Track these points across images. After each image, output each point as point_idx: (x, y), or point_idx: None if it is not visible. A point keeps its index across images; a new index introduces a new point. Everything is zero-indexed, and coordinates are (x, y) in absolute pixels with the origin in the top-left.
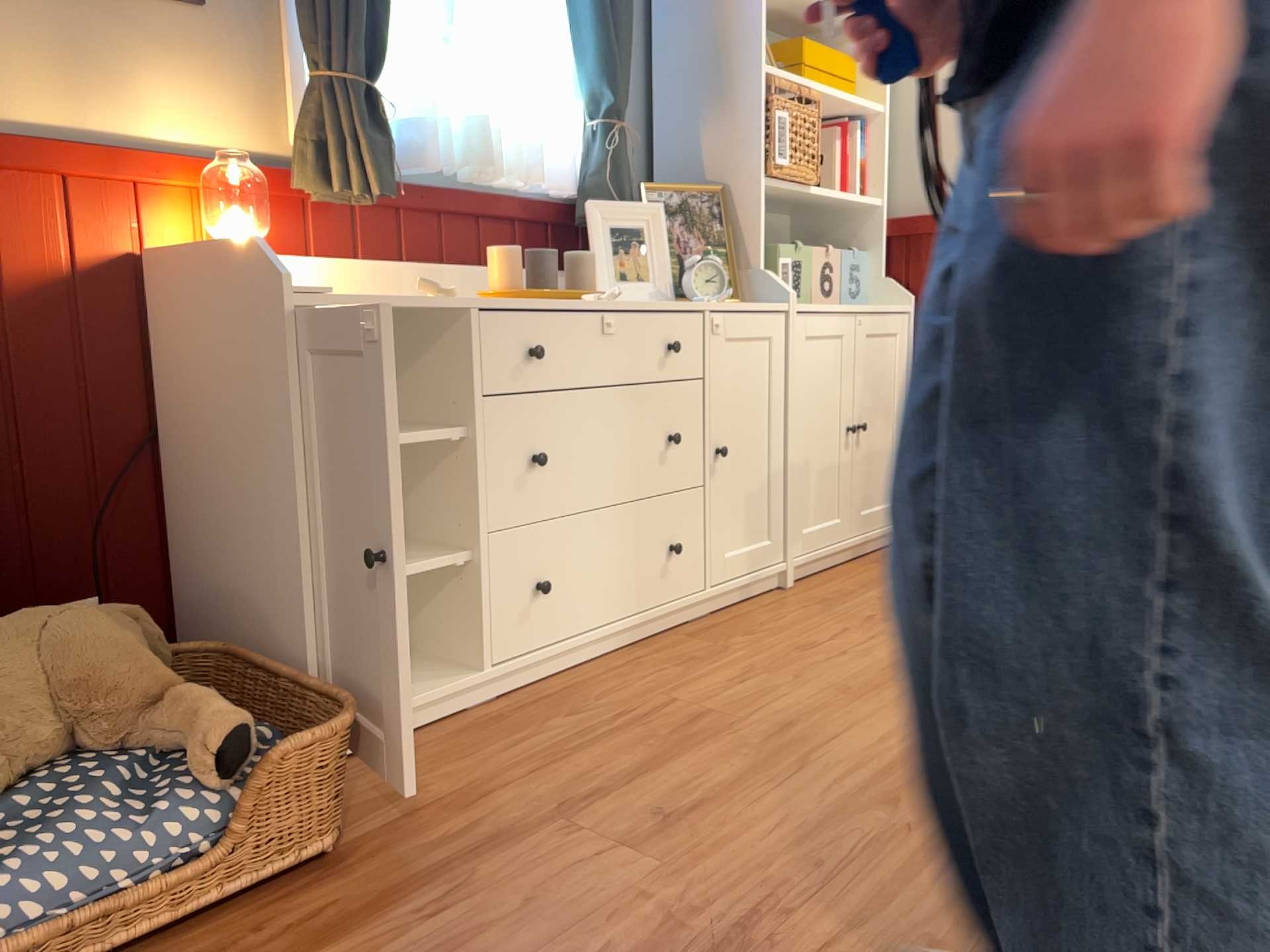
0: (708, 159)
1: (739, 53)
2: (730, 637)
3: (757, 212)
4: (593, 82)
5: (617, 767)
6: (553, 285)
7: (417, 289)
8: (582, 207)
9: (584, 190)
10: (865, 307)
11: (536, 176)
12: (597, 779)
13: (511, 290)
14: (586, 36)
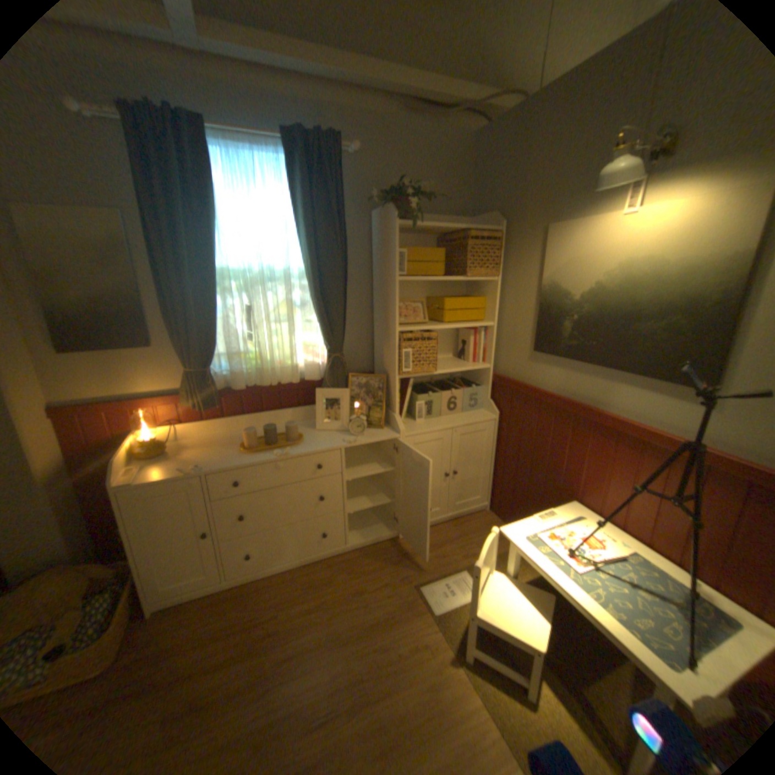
0: (385, 361)
1: (391, 321)
2: (341, 574)
3: (395, 390)
4: (323, 339)
5: (214, 660)
6: (272, 440)
7: (181, 470)
8: (324, 384)
9: (324, 378)
10: (464, 421)
11: (293, 381)
12: (202, 665)
13: (246, 449)
14: (319, 322)
